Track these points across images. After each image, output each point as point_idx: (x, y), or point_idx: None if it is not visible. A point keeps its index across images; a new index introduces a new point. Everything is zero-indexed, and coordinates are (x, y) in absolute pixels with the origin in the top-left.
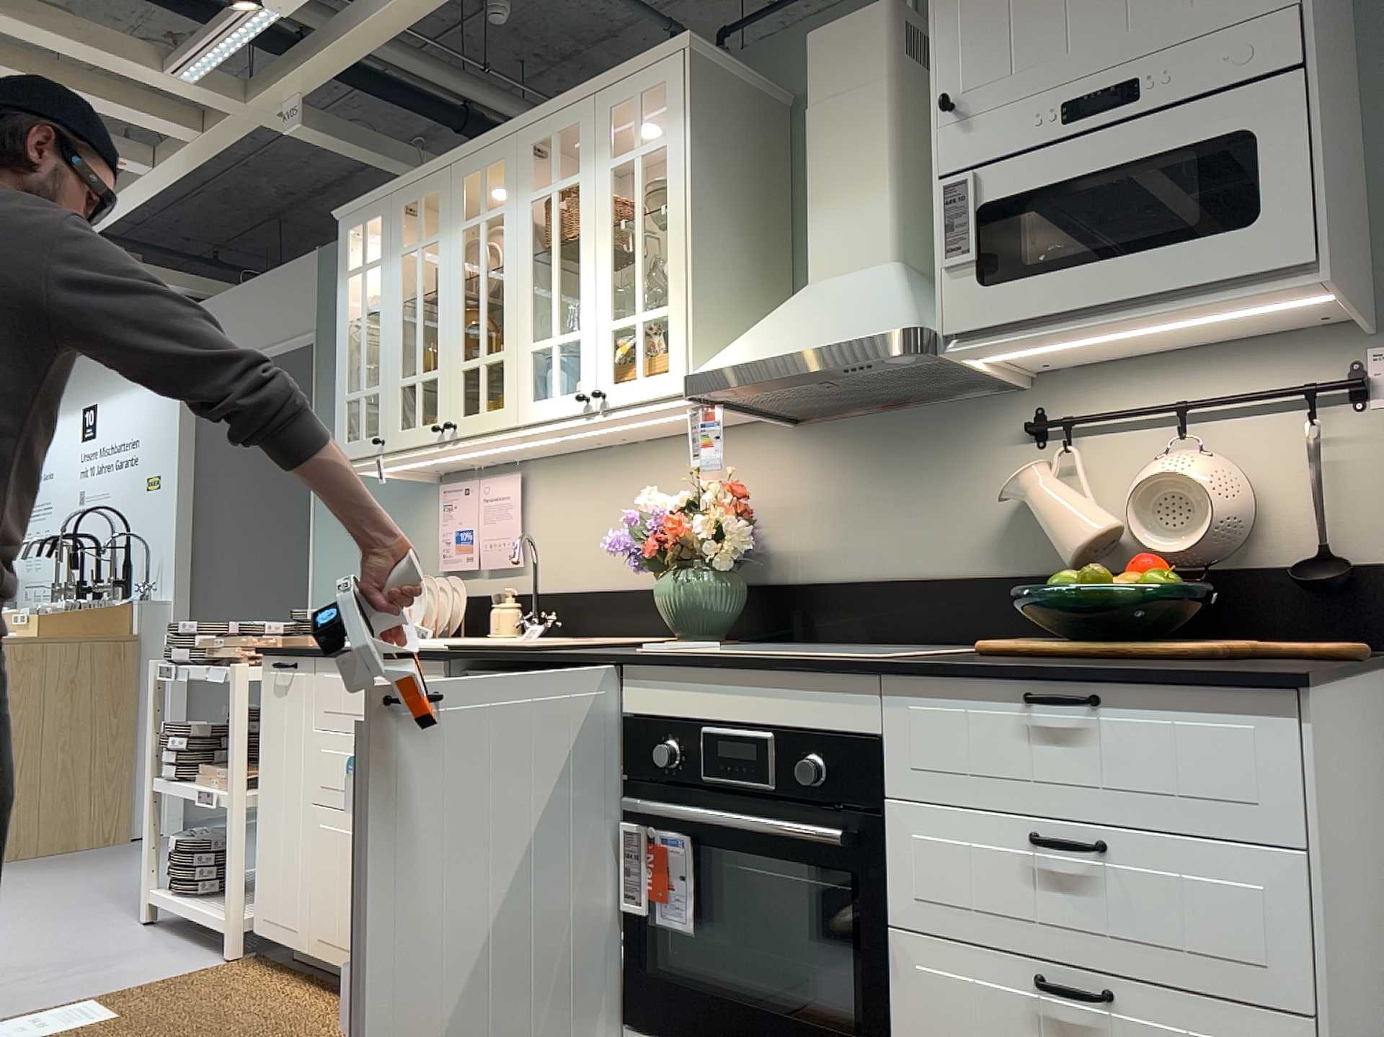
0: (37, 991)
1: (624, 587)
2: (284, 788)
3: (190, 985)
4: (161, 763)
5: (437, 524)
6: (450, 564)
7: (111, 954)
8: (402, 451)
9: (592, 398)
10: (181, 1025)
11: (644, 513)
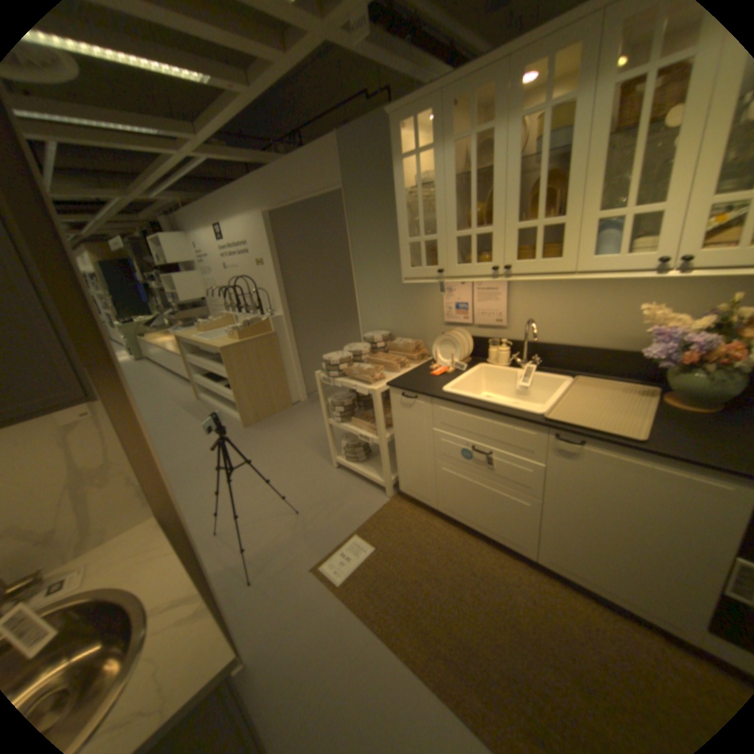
0: (326, 526)
1: (591, 346)
2: (414, 447)
3: (386, 519)
4: (328, 414)
5: (439, 297)
6: (452, 320)
7: (337, 494)
8: (456, 277)
9: (674, 260)
10: (406, 557)
11: (674, 330)
